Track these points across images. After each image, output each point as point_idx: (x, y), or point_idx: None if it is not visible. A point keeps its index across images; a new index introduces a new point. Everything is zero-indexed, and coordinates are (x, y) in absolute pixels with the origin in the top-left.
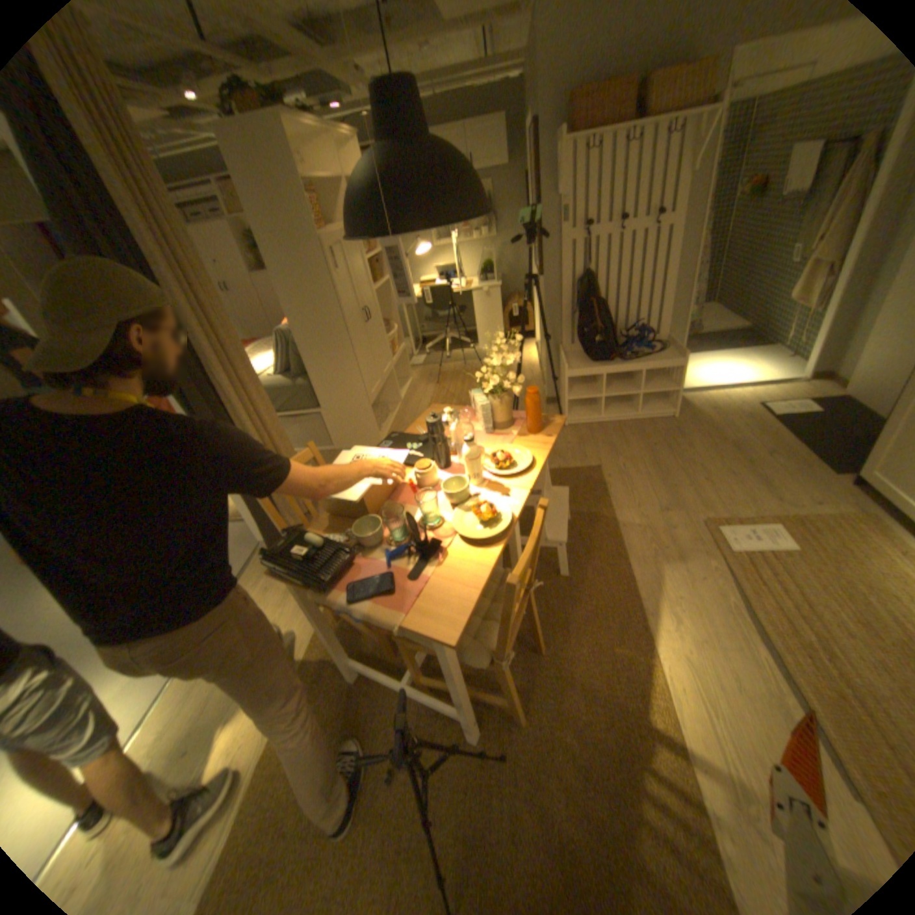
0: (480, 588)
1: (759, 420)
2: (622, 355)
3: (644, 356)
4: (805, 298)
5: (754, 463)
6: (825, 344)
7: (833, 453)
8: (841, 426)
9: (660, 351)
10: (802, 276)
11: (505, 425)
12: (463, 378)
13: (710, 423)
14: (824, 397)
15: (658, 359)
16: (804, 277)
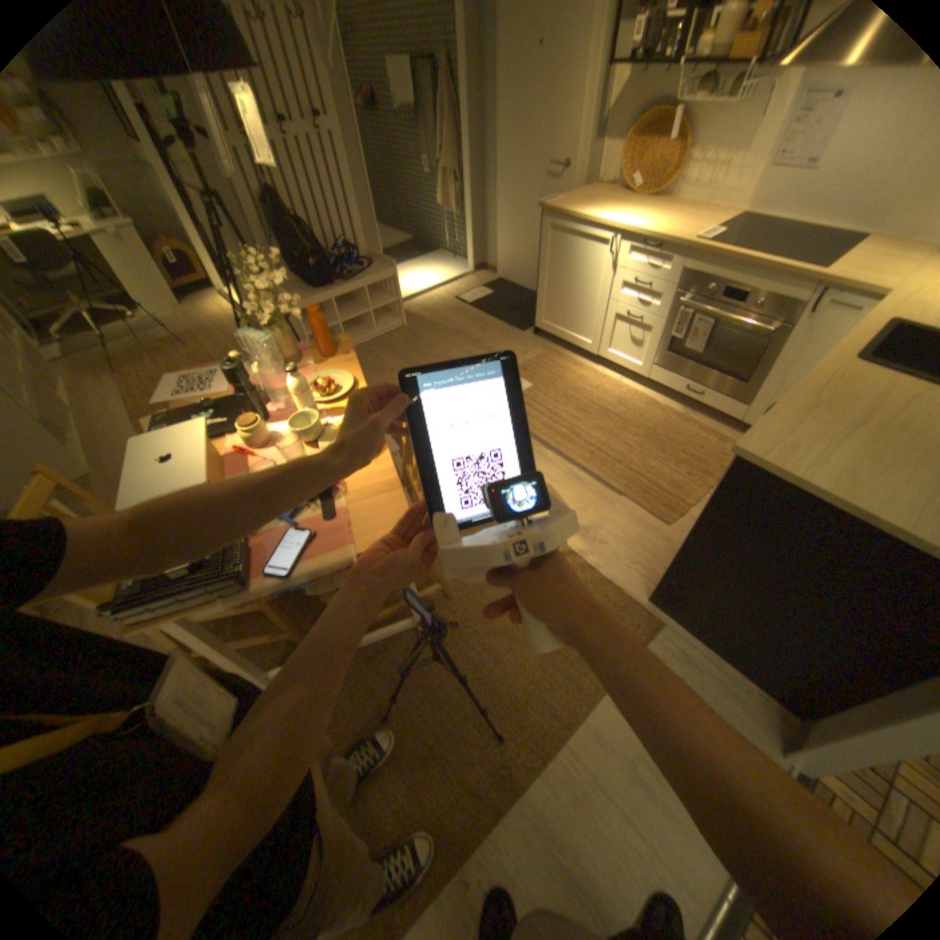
0: (399, 484)
1: (461, 310)
2: (339, 277)
3: (359, 273)
4: (445, 205)
5: (476, 341)
6: (472, 242)
7: (514, 319)
8: (508, 300)
9: (370, 266)
10: (436, 187)
11: (293, 359)
12: (150, 354)
13: (432, 323)
14: (488, 283)
15: (373, 273)
16: (438, 187)
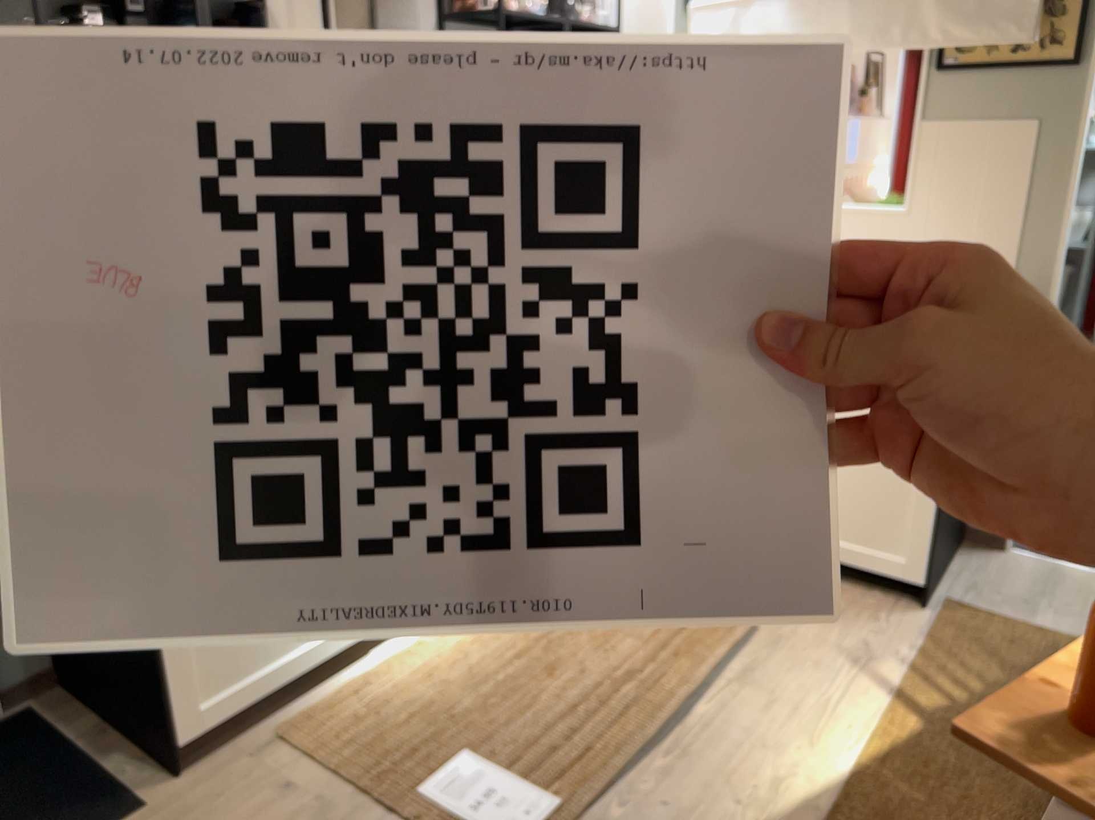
0: None
1: None
2: None
3: None
4: None
5: None
6: None
7: None
8: None
9: None
10: None
11: None
12: None
13: None
14: None
15: None
16: None
